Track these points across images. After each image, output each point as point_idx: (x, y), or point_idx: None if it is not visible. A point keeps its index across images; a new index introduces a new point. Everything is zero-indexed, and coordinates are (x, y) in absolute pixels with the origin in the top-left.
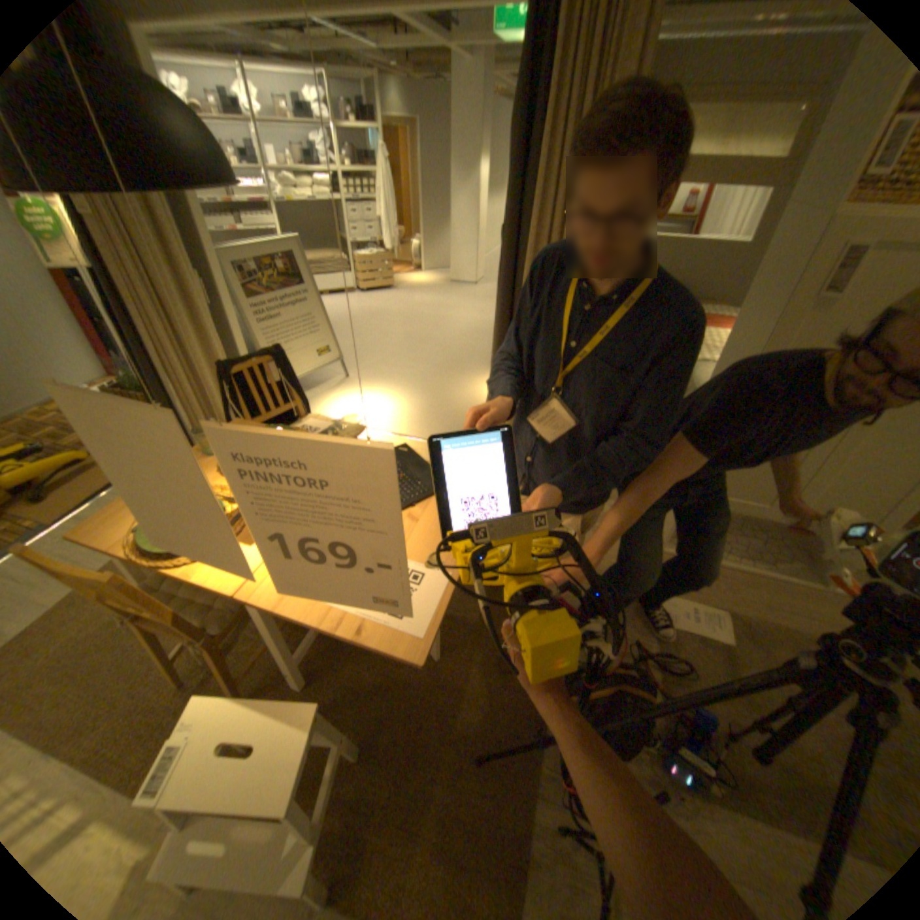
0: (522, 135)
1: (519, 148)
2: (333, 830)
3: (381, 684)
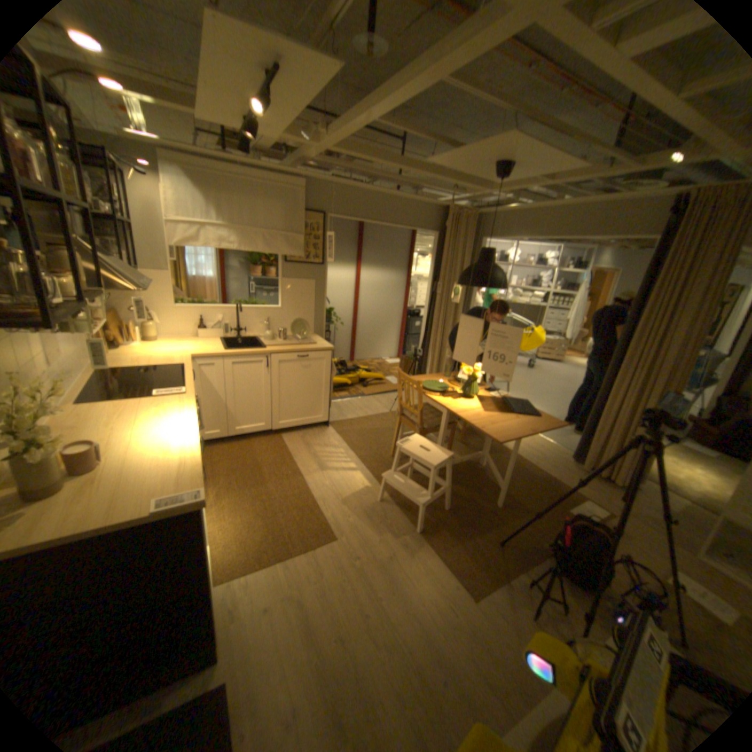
0: (648, 286)
1: (645, 291)
2: (431, 520)
3: (469, 498)
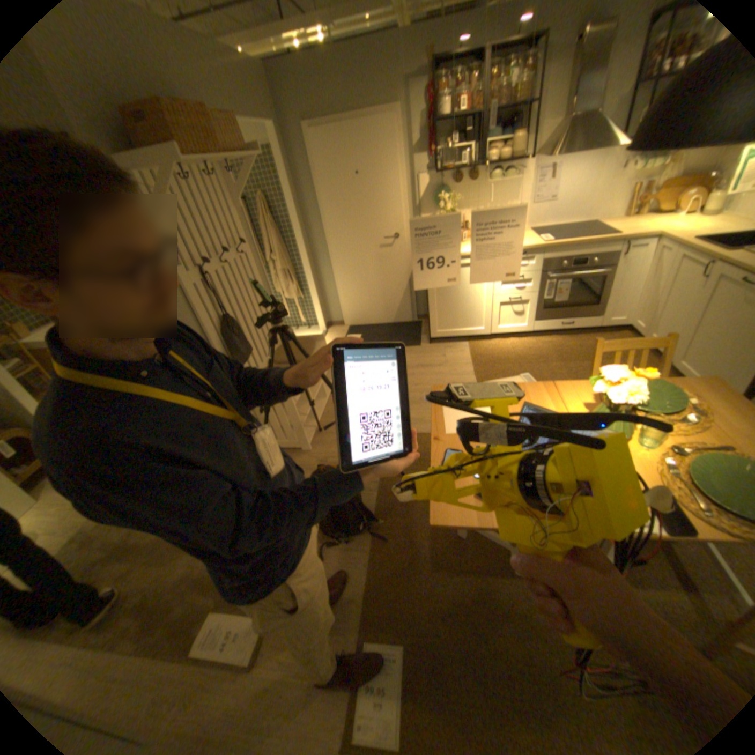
0: None
1: None
2: None
3: None
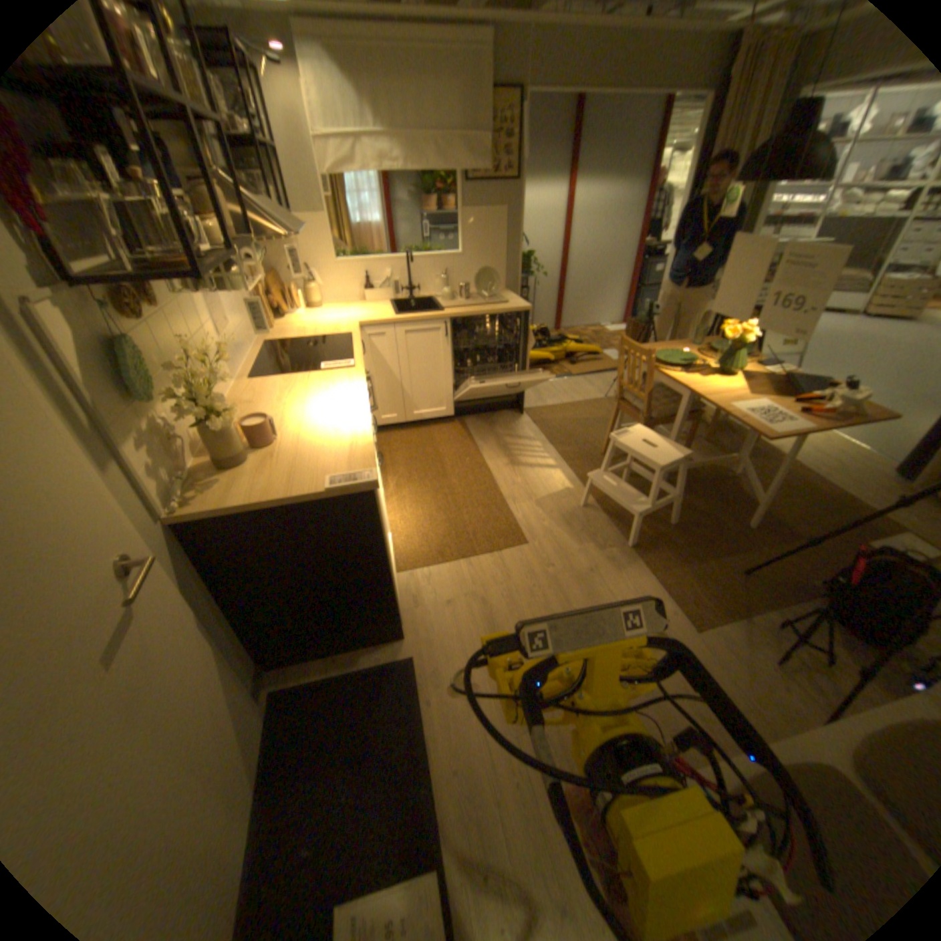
0: None
1: None
2: (649, 534)
3: (708, 513)
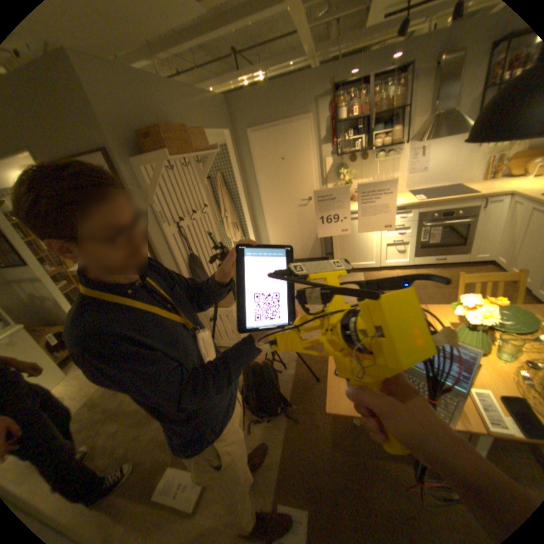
0: None
1: None
2: None
3: None
